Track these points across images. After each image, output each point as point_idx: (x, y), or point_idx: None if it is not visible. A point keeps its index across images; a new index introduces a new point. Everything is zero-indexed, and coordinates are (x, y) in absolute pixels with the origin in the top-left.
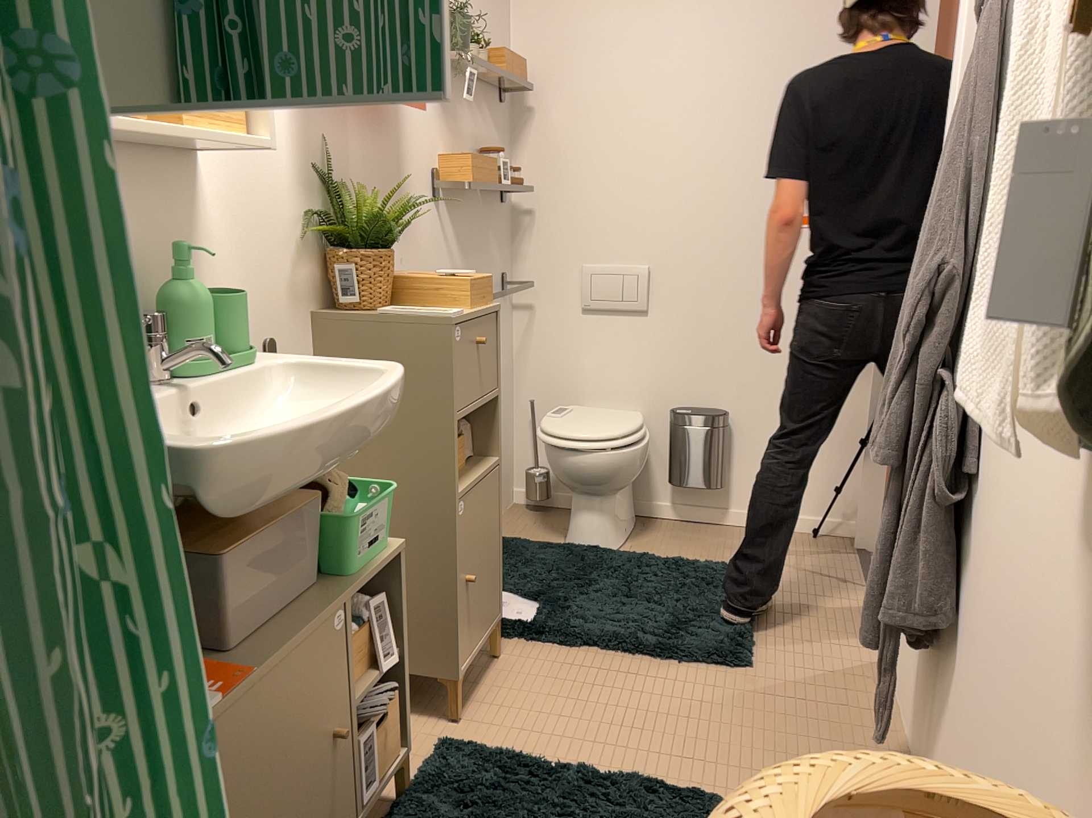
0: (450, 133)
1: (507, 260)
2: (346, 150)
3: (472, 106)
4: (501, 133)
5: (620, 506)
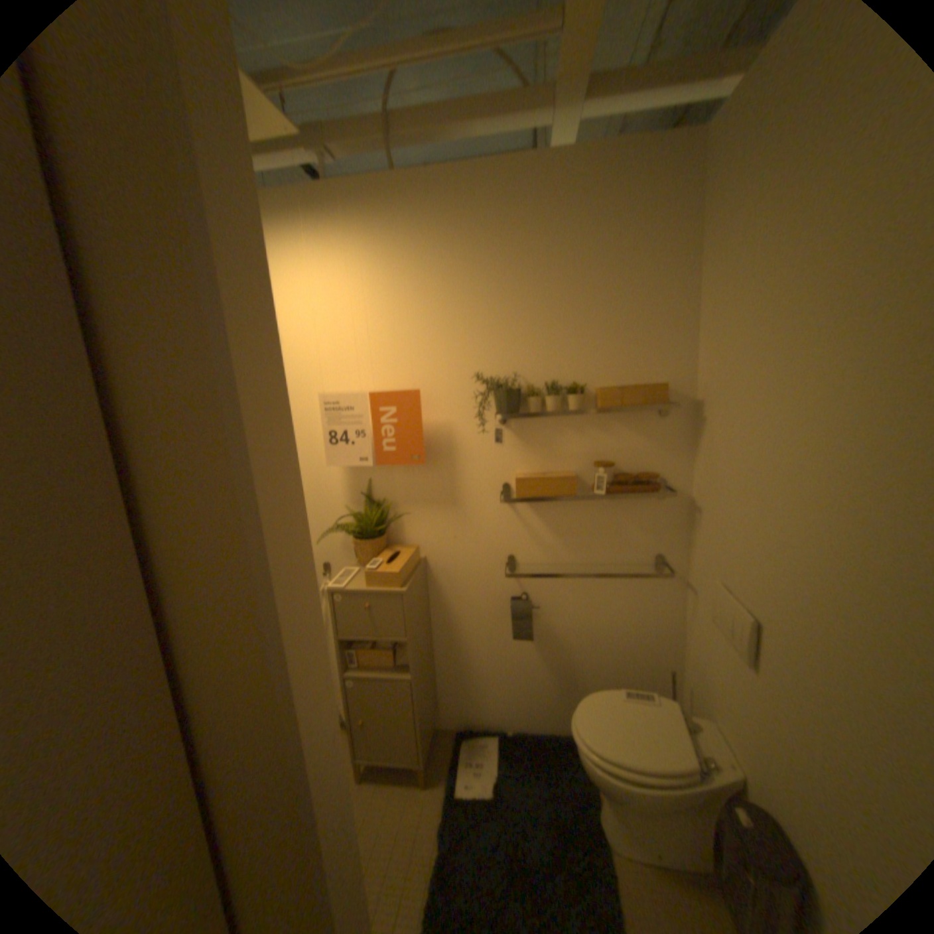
0: (534, 453)
1: (668, 542)
2: (387, 482)
3: (581, 427)
4: (657, 436)
5: (646, 826)
